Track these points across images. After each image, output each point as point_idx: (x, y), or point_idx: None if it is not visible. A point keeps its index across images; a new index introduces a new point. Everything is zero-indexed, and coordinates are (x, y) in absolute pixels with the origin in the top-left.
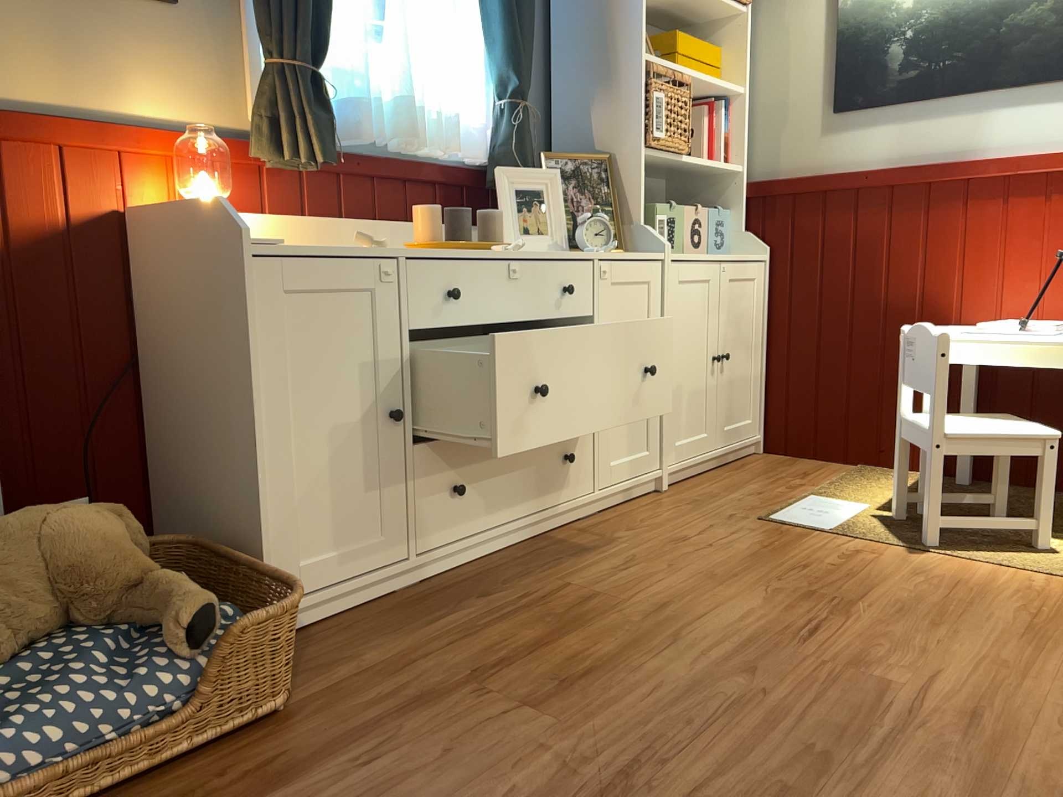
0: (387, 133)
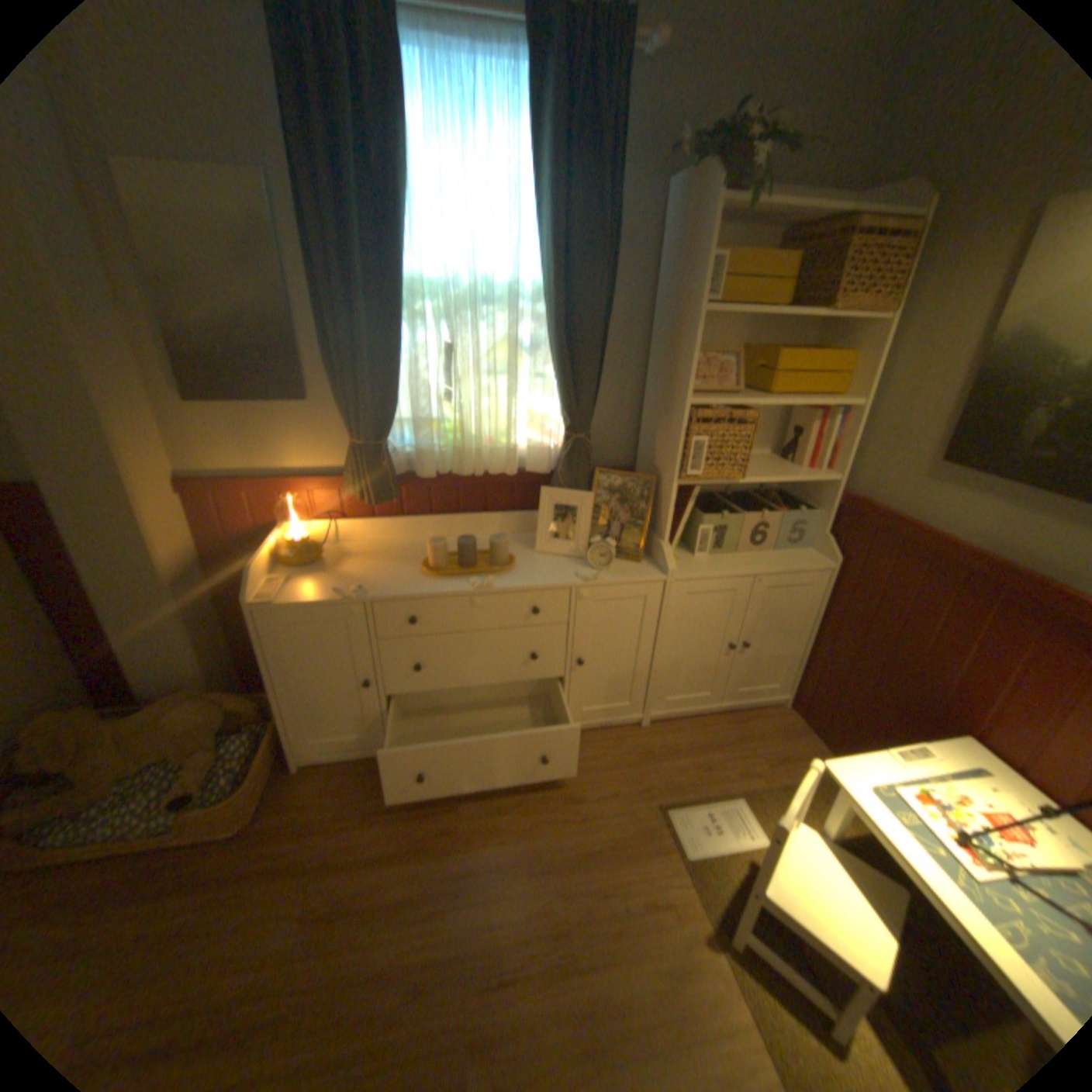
0: (456, 464)
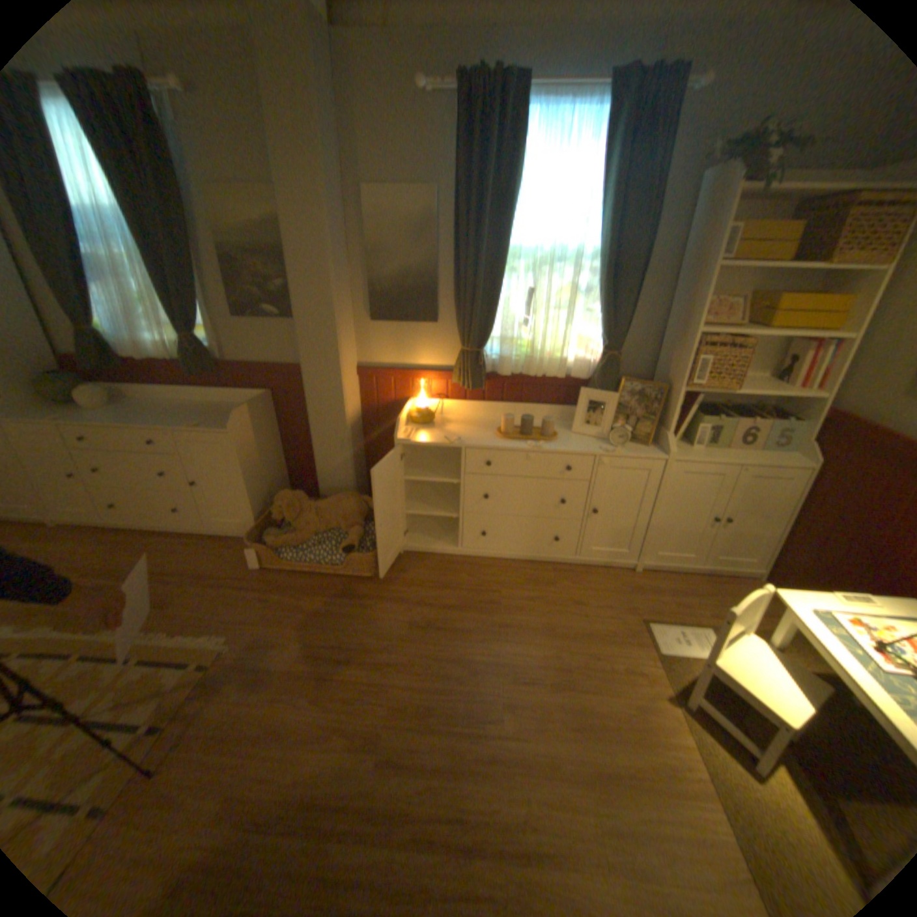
0: (523, 369)
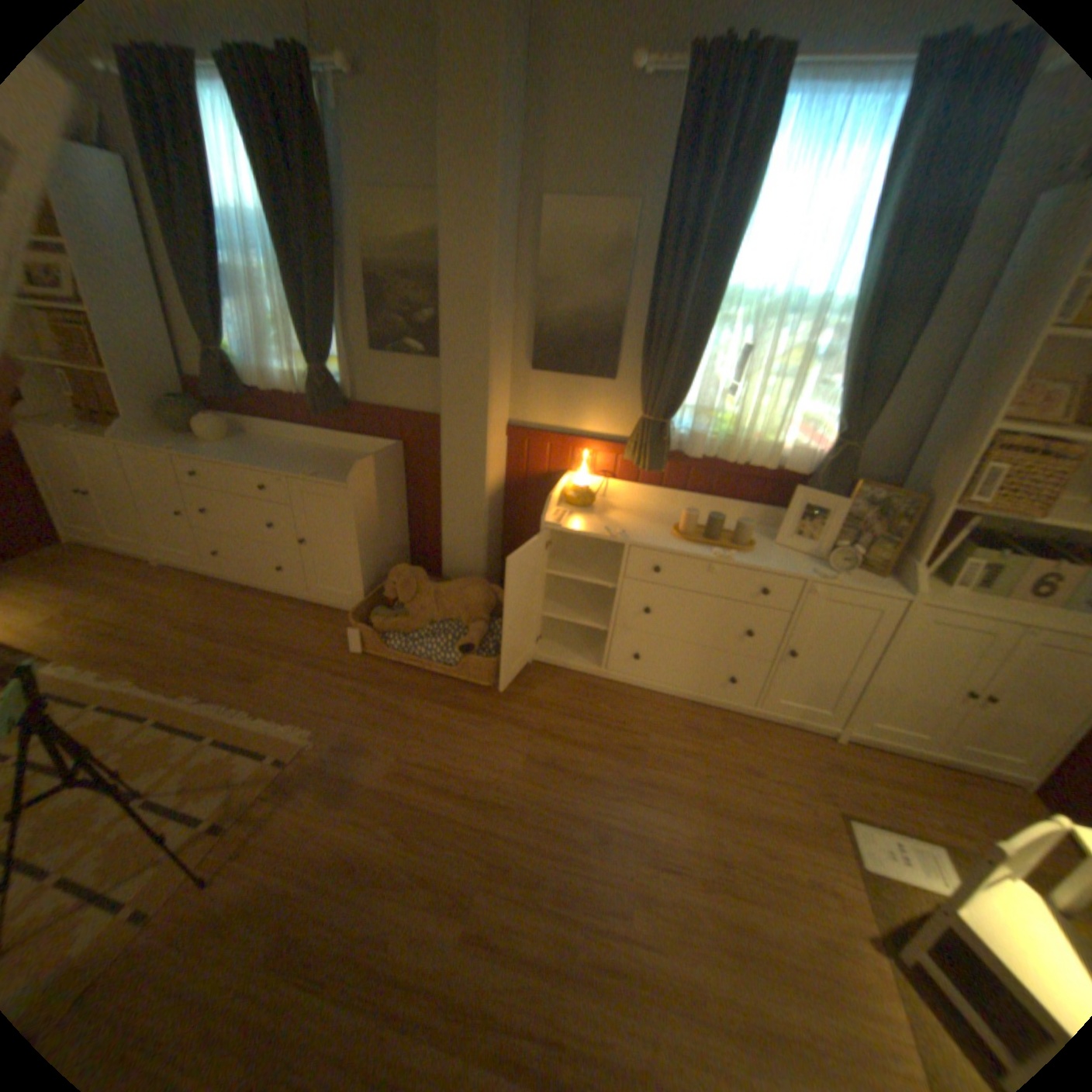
0: (720, 452)
